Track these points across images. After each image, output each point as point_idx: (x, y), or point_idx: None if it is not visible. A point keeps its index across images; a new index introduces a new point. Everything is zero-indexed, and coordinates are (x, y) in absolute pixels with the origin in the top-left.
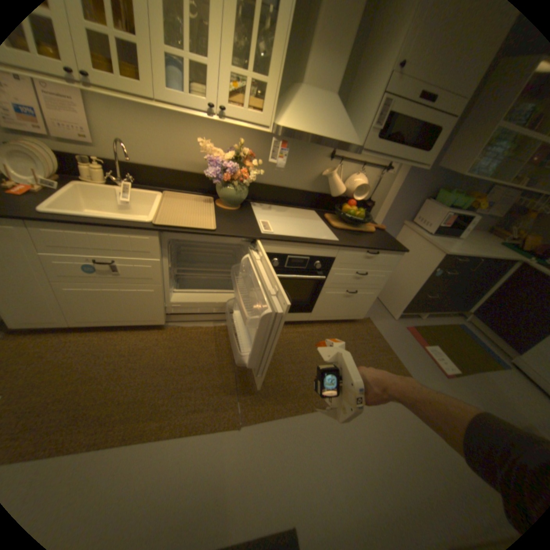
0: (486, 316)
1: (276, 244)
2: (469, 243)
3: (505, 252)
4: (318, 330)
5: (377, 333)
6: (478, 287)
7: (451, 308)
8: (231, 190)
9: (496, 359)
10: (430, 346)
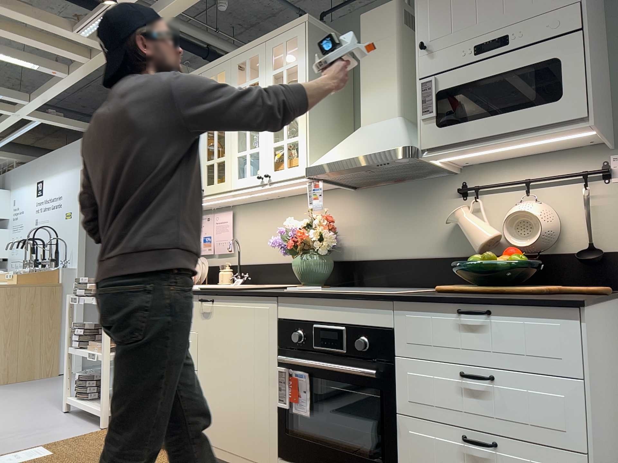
0: None
1: (294, 302)
2: None
3: None
4: None
5: None
6: None
7: None
8: (301, 260)
9: None
10: None
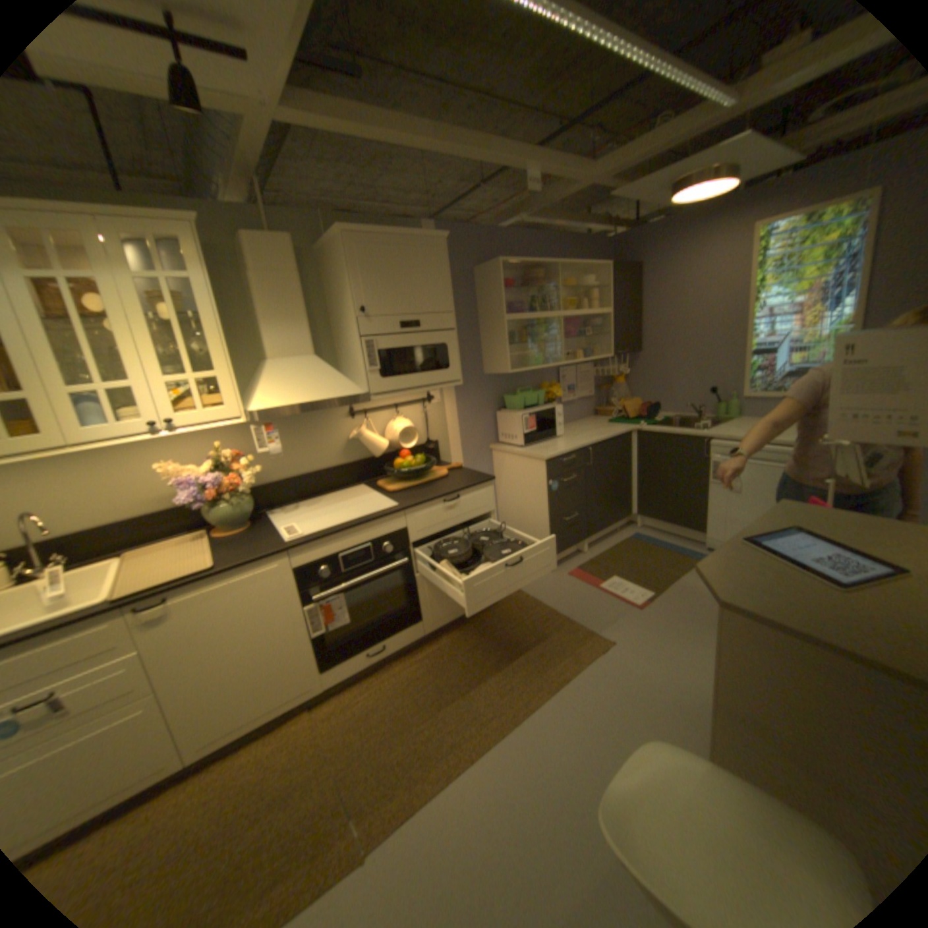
0: (650, 510)
1: (311, 547)
2: (570, 438)
3: (613, 429)
4: (446, 643)
5: (531, 603)
6: (615, 481)
7: (605, 521)
8: (224, 508)
9: (687, 555)
10: (604, 582)
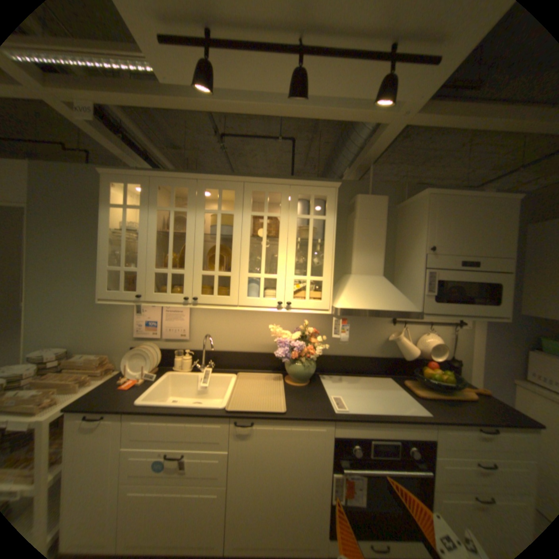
0: None
1: (353, 425)
2: None
3: None
4: None
5: None
6: None
7: None
8: (299, 365)
9: None
10: None
